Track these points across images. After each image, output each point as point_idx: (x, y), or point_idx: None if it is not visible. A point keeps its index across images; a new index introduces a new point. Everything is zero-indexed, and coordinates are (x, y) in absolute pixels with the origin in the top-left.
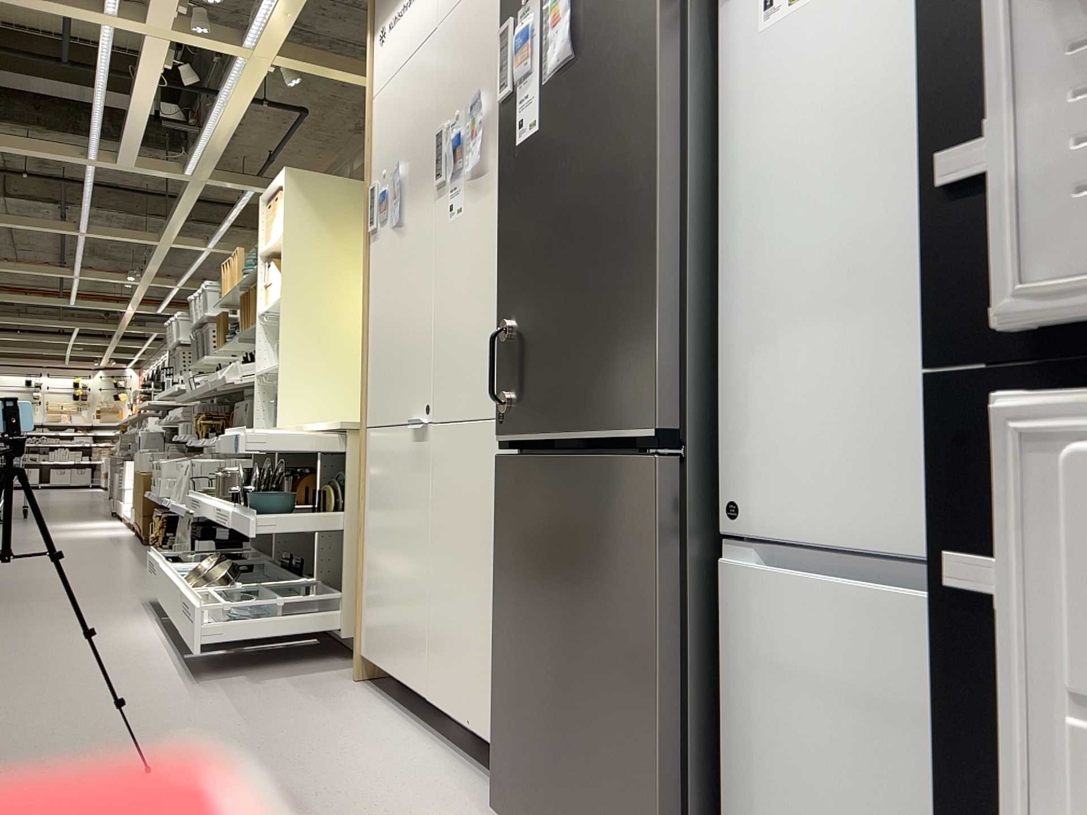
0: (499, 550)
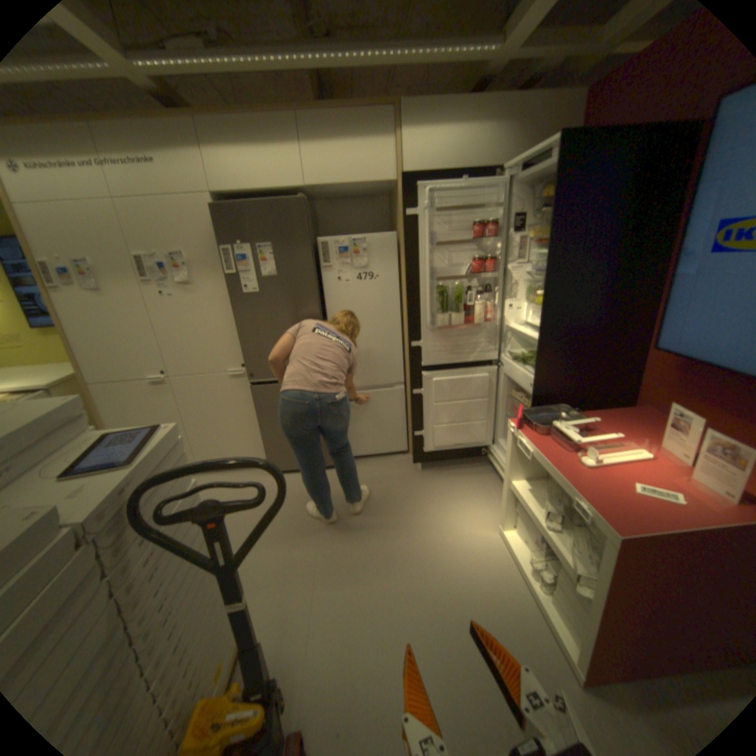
0: (259, 410)
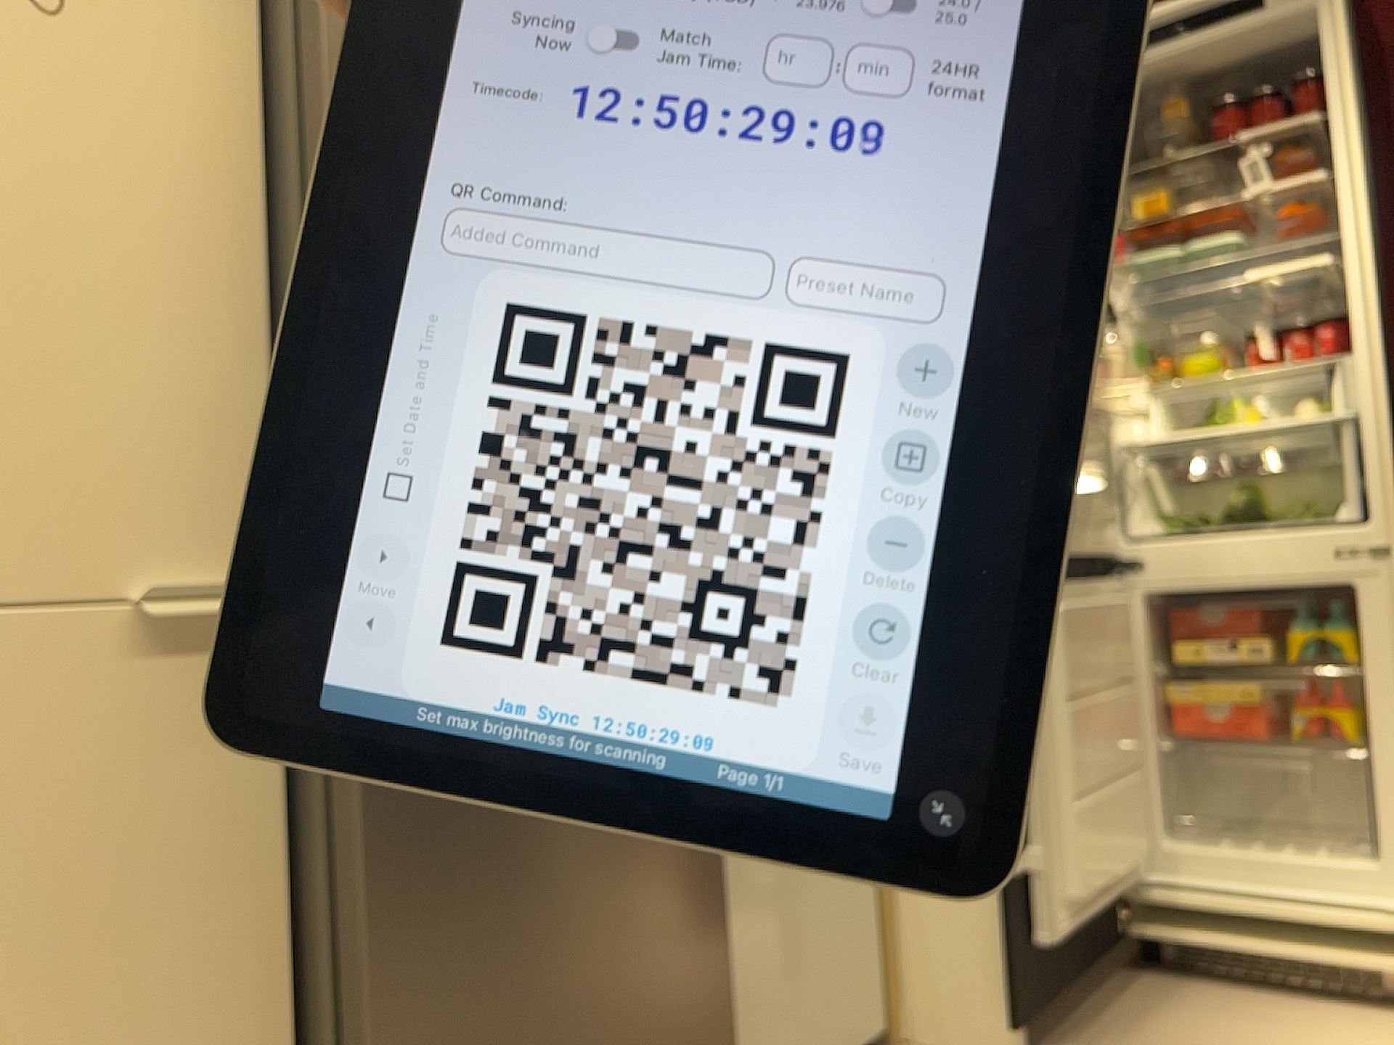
0: (380, 875)
